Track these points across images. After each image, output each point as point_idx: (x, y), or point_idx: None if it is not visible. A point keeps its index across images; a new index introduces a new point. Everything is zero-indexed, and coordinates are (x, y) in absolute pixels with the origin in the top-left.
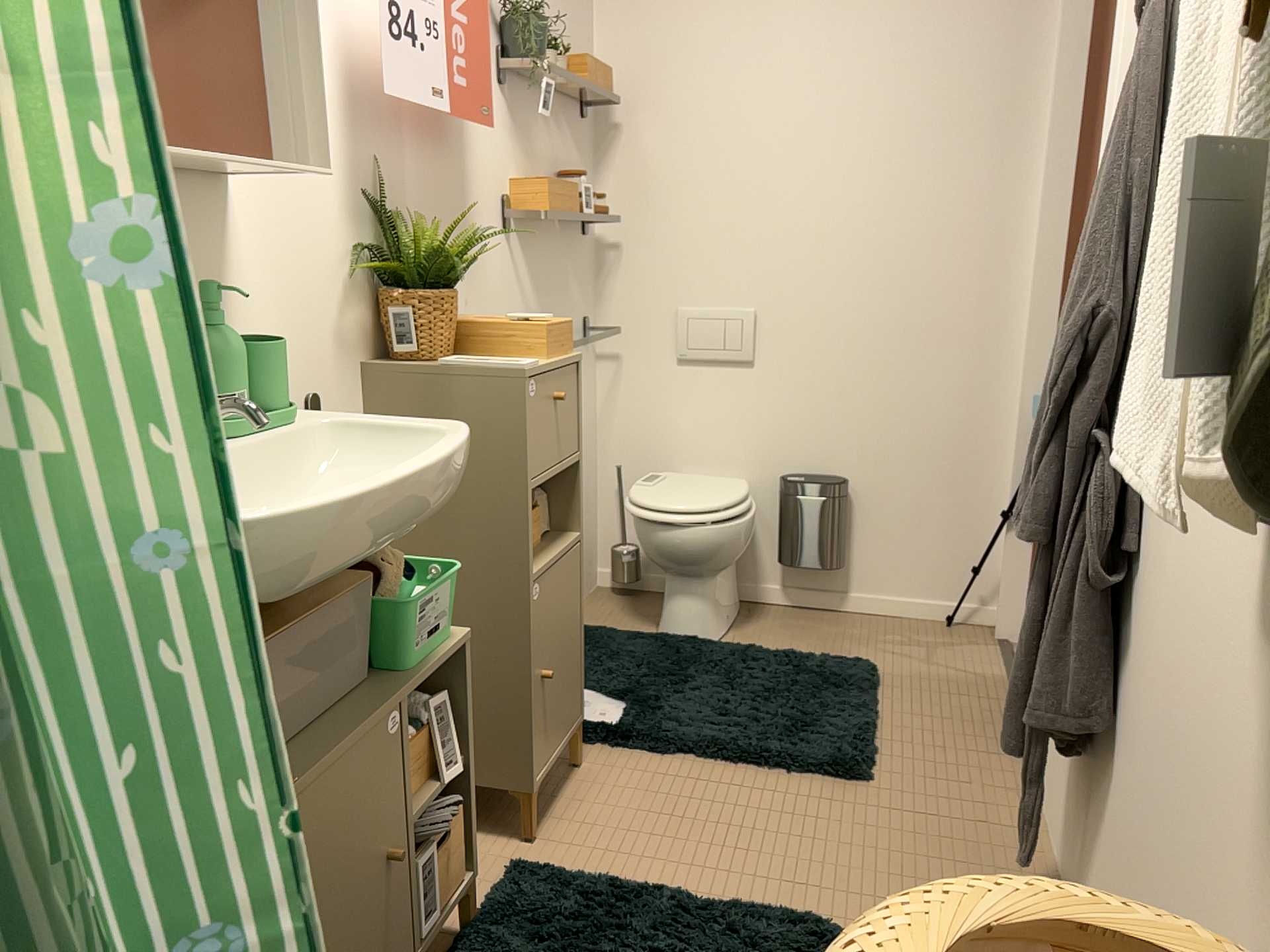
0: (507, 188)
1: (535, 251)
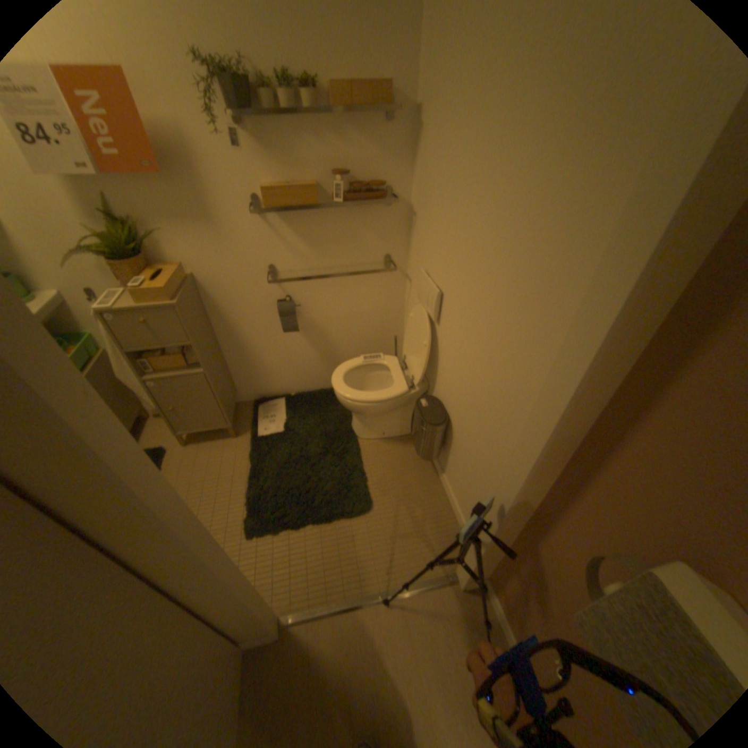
0: (256, 189)
1: (302, 221)
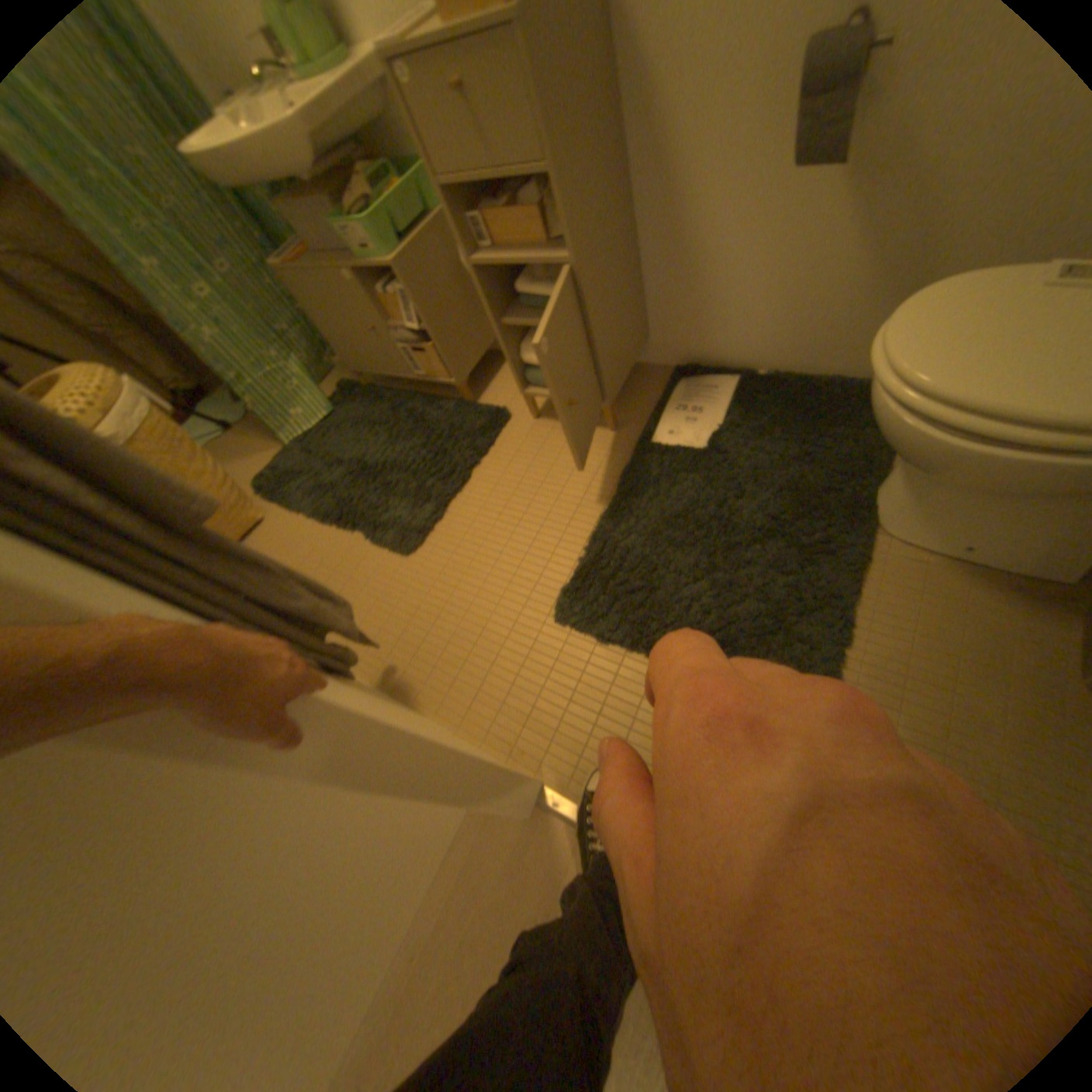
0: None
1: None
